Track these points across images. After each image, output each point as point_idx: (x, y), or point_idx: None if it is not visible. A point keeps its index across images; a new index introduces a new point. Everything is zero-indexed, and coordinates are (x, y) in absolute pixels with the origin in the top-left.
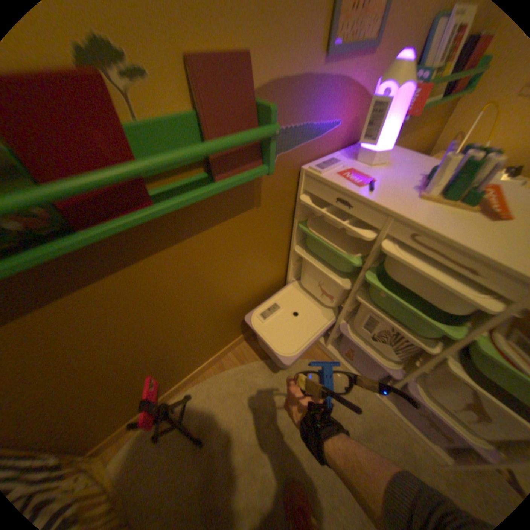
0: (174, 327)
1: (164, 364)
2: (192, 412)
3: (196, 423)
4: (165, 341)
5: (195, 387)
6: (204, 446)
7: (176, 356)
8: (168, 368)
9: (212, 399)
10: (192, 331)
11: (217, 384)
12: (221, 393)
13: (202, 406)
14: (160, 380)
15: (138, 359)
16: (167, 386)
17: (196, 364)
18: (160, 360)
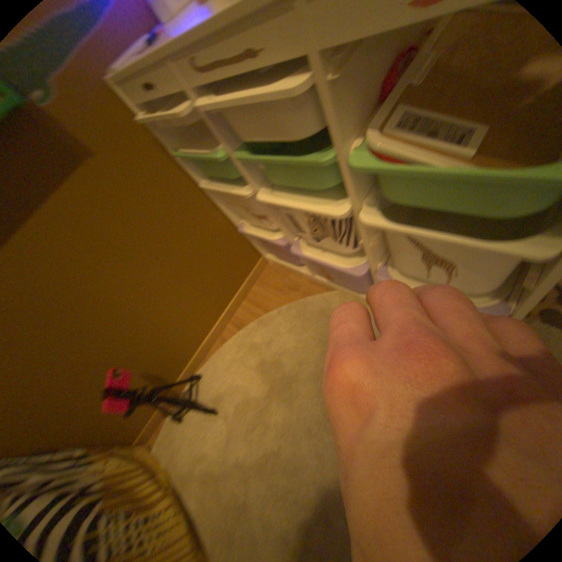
0: (110, 321)
1: (140, 358)
2: (203, 391)
3: (208, 399)
4: (114, 337)
5: (202, 369)
6: (218, 416)
7: (148, 347)
8: (150, 360)
9: (217, 374)
10: (143, 319)
11: (219, 358)
12: (224, 365)
13: (210, 382)
14: (153, 373)
15: (95, 361)
16: (170, 376)
17: (190, 348)
18: (129, 355)
